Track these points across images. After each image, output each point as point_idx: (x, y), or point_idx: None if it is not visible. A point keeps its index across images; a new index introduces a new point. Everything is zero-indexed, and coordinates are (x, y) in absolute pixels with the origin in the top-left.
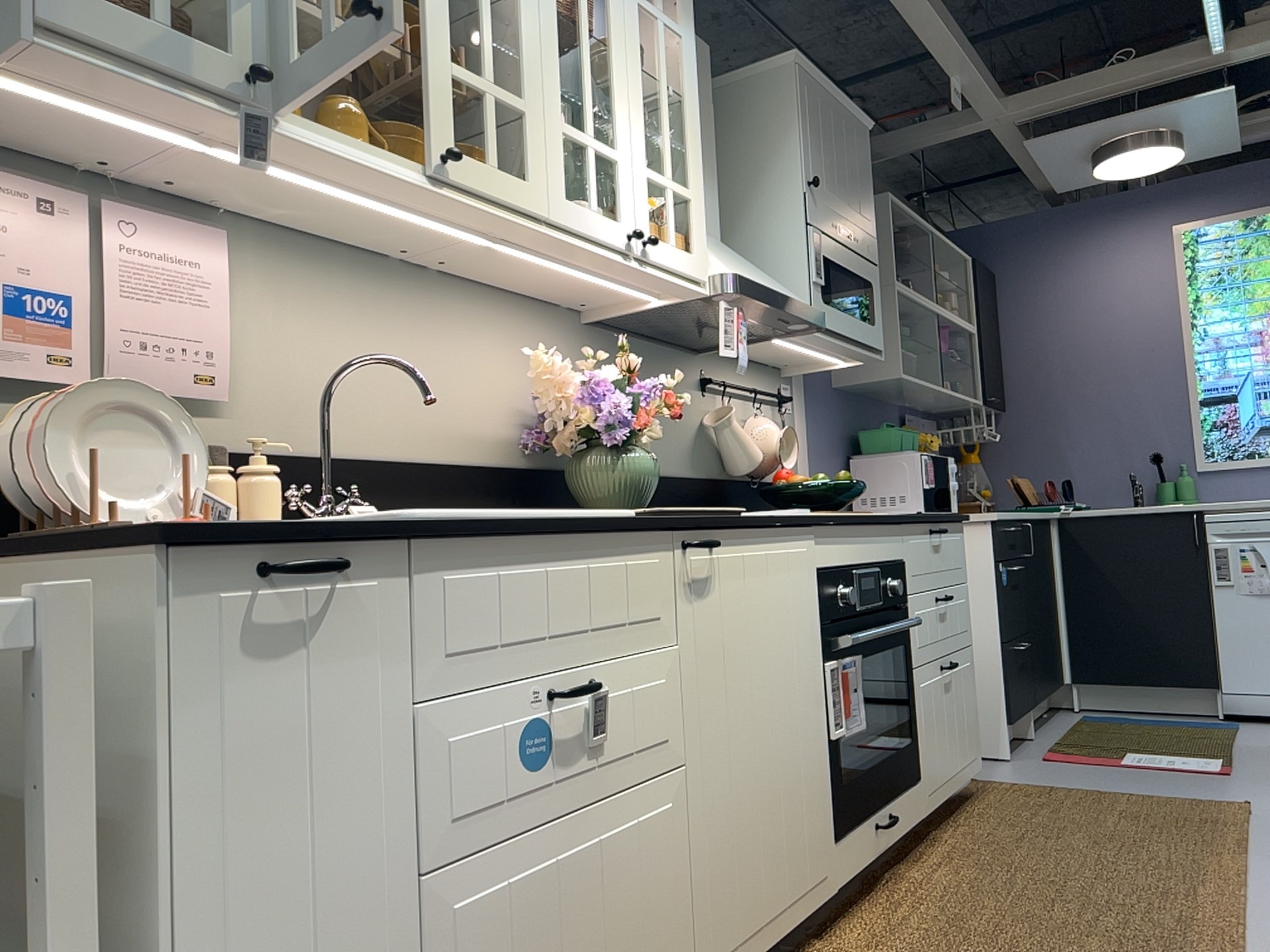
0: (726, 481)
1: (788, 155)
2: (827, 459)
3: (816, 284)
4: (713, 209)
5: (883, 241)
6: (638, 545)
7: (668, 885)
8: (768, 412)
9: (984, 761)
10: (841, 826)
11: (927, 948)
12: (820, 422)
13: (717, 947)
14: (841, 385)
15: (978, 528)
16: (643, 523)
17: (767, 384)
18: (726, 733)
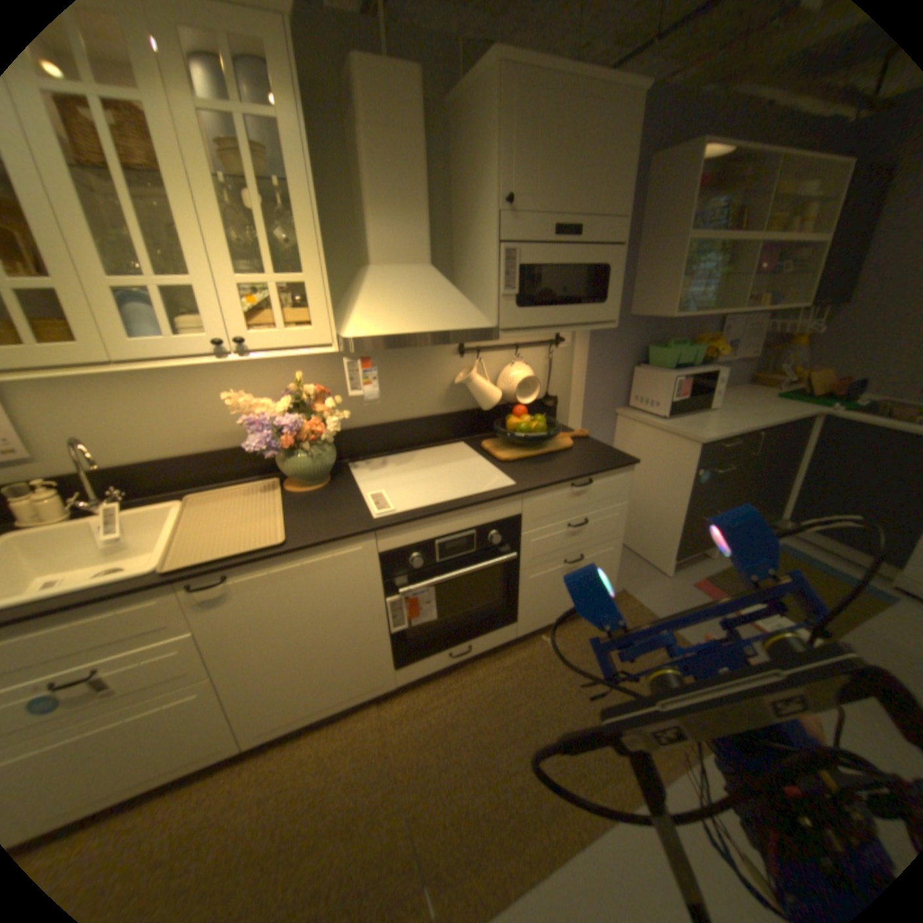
0: (478, 411)
1: (491, 172)
2: (605, 372)
3: (504, 297)
4: (415, 241)
5: (699, 184)
6: (128, 603)
7: (199, 725)
8: (536, 354)
9: (653, 574)
10: (402, 665)
11: (412, 744)
12: (603, 347)
13: (255, 734)
14: (633, 315)
15: (692, 443)
16: (122, 596)
17: (536, 334)
18: (254, 659)
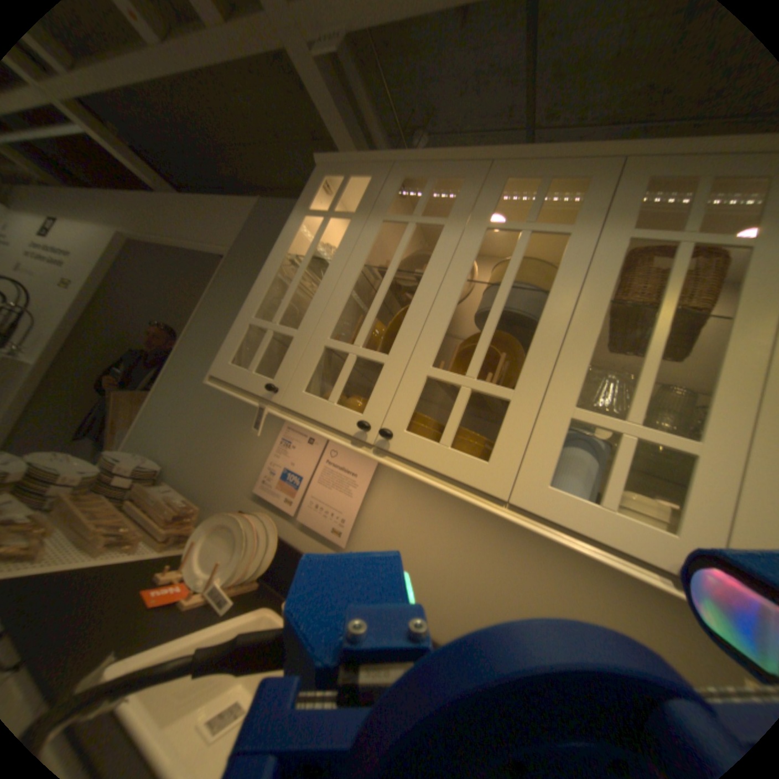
0: None
1: None
2: None
3: None
4: None
5: None
6: None
7: None
8: None
9: None
10: None
11: None
12: None
13: None
14: None
15: None
16: None
17: None
18: None
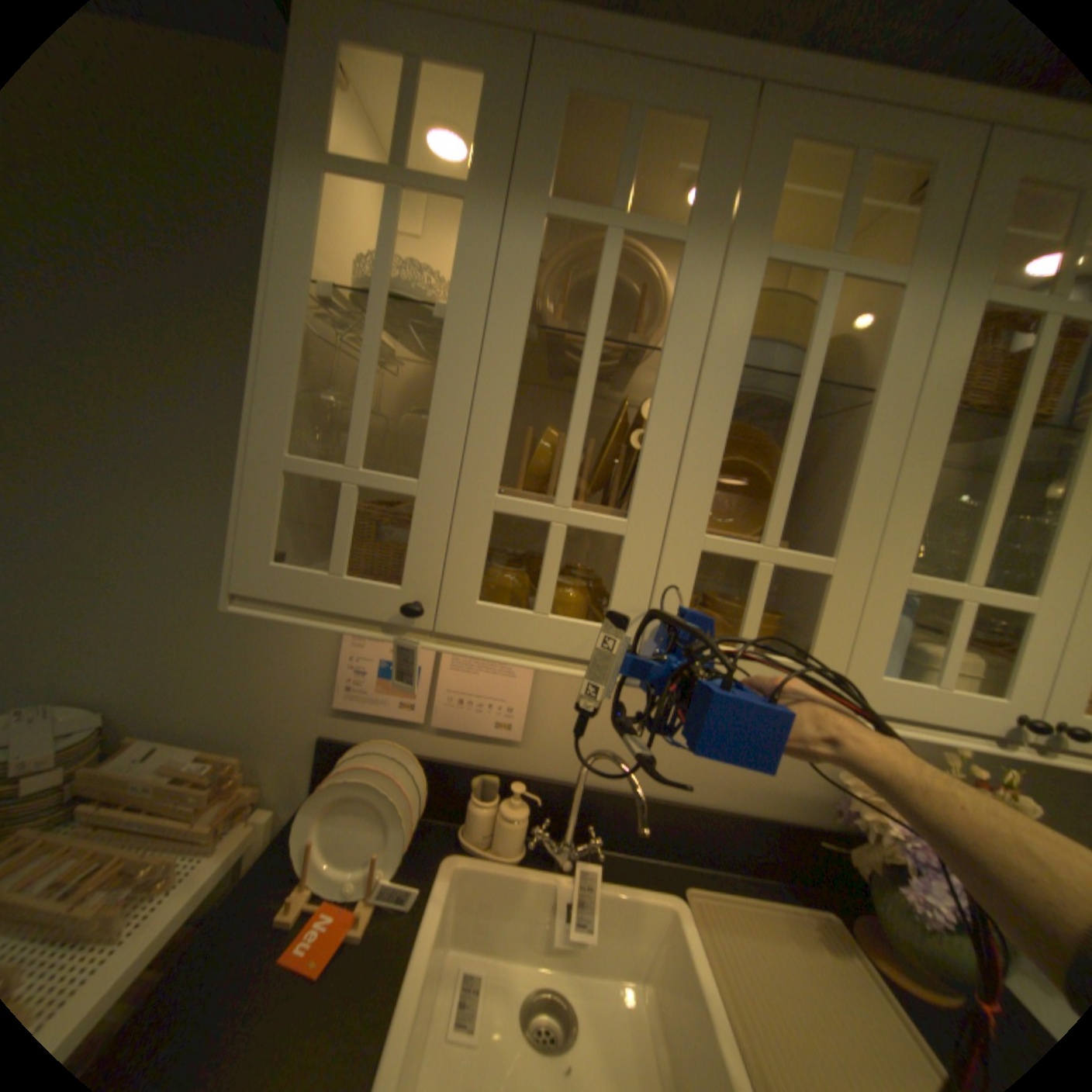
0: None
1: None
2: None
3: None
4: None
5: None
6: None
7: None
8: None
9: None
10: None
11: None
12: None
13: None
14: None
15: None
16: None
17: None
18: None
